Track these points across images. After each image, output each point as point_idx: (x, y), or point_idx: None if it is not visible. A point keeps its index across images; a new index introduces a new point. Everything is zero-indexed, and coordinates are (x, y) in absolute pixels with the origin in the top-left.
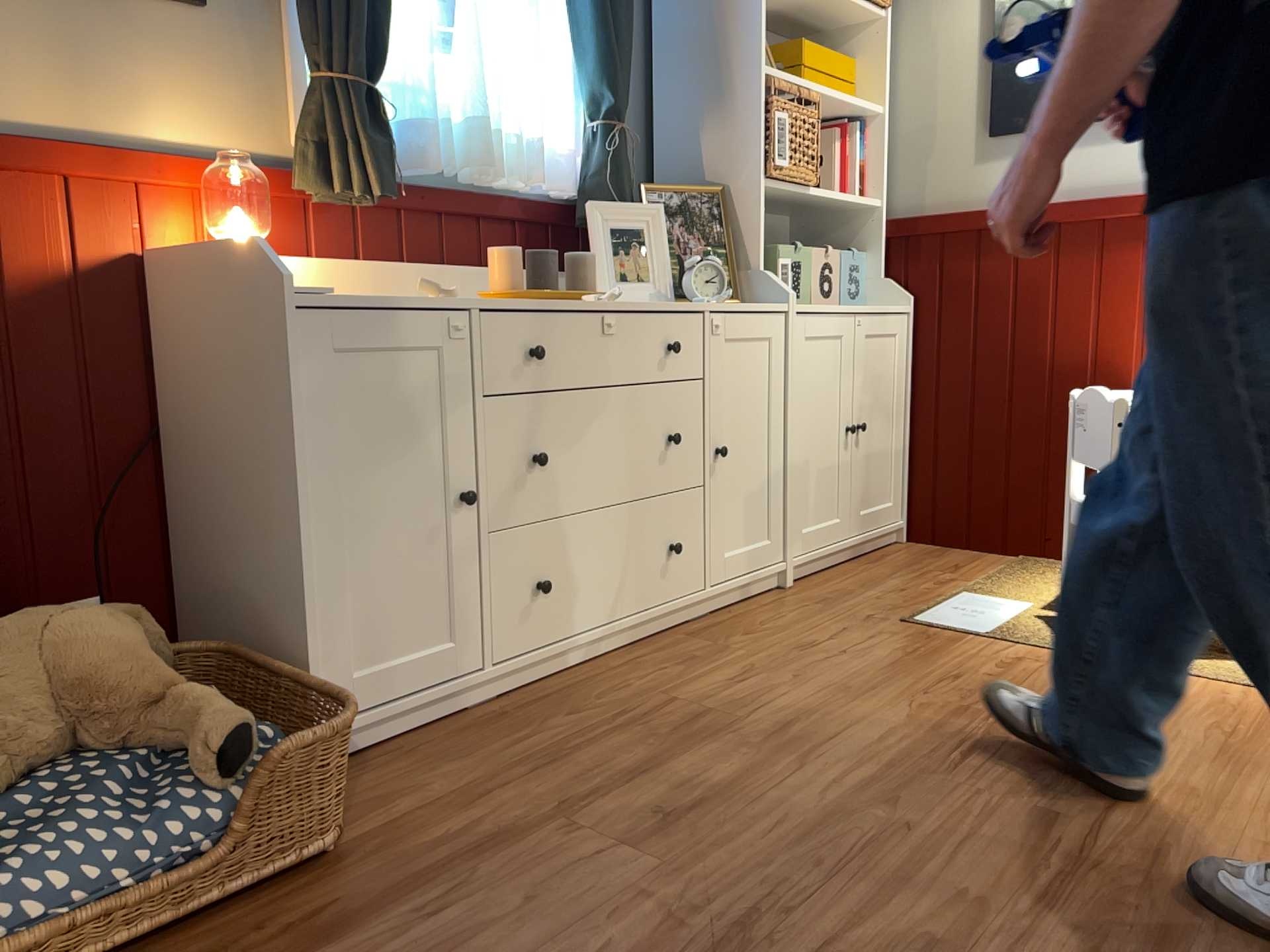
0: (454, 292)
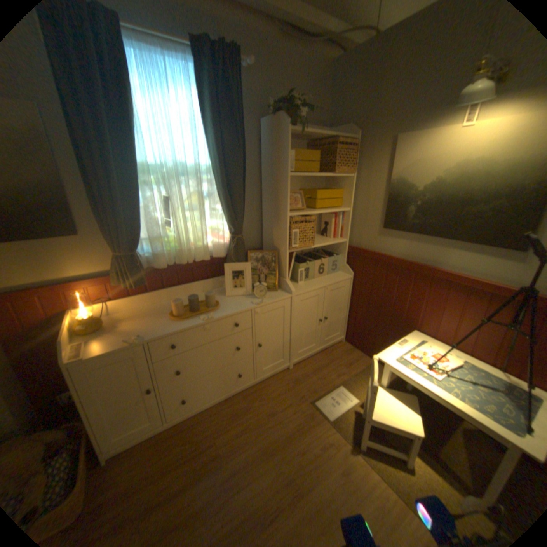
0: (138, 339)
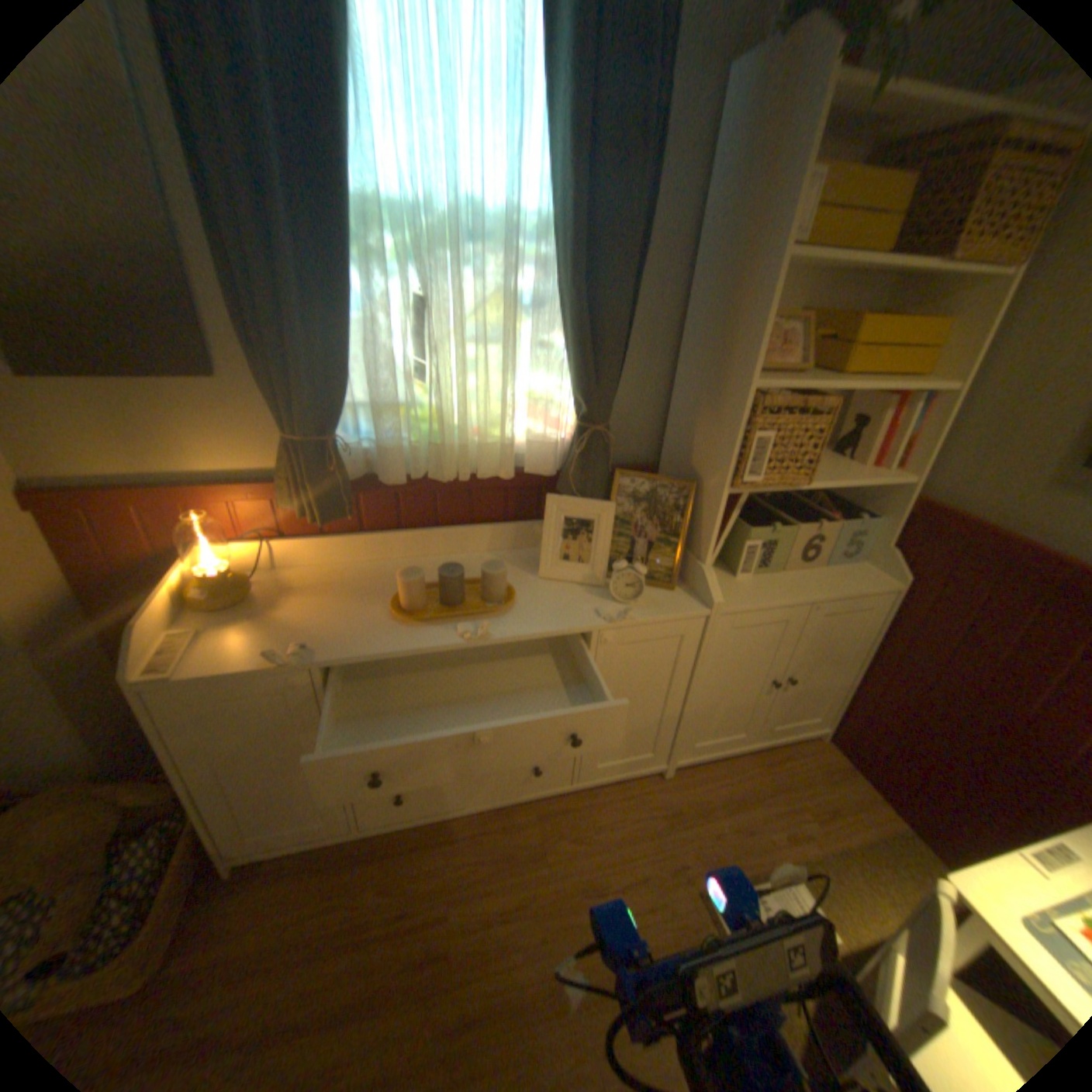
0: (303, 653)
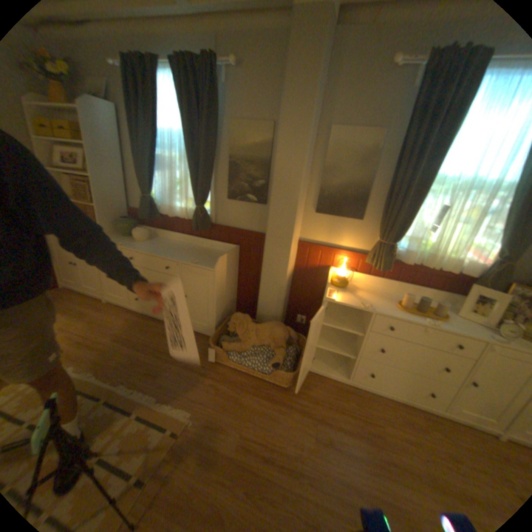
0: (372, 307)
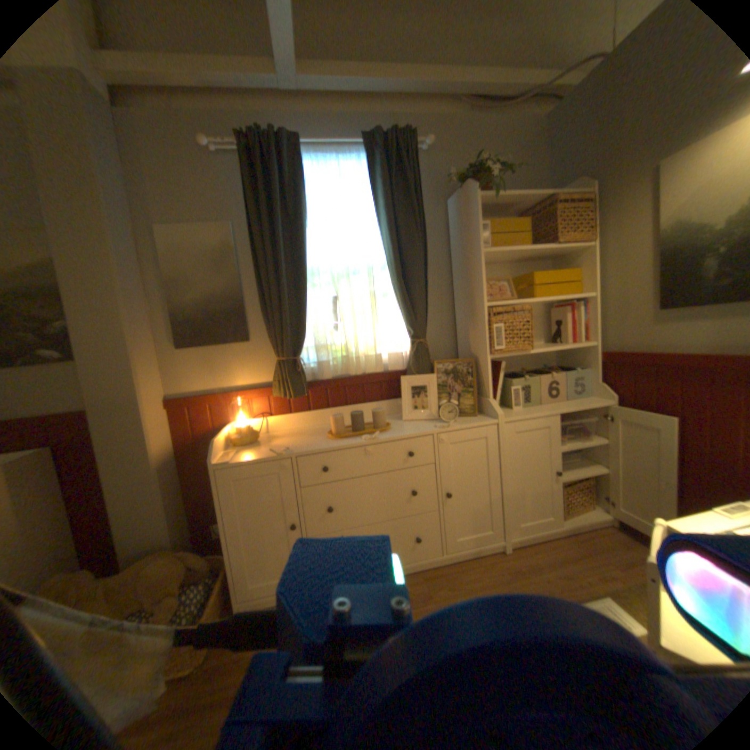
0: (288, 449)
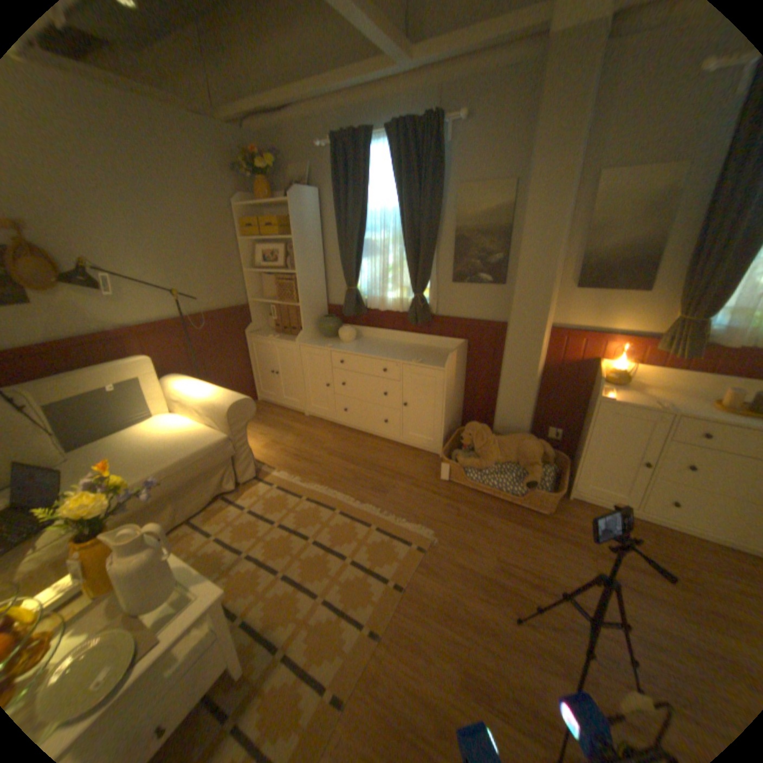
0: (673, 408)
